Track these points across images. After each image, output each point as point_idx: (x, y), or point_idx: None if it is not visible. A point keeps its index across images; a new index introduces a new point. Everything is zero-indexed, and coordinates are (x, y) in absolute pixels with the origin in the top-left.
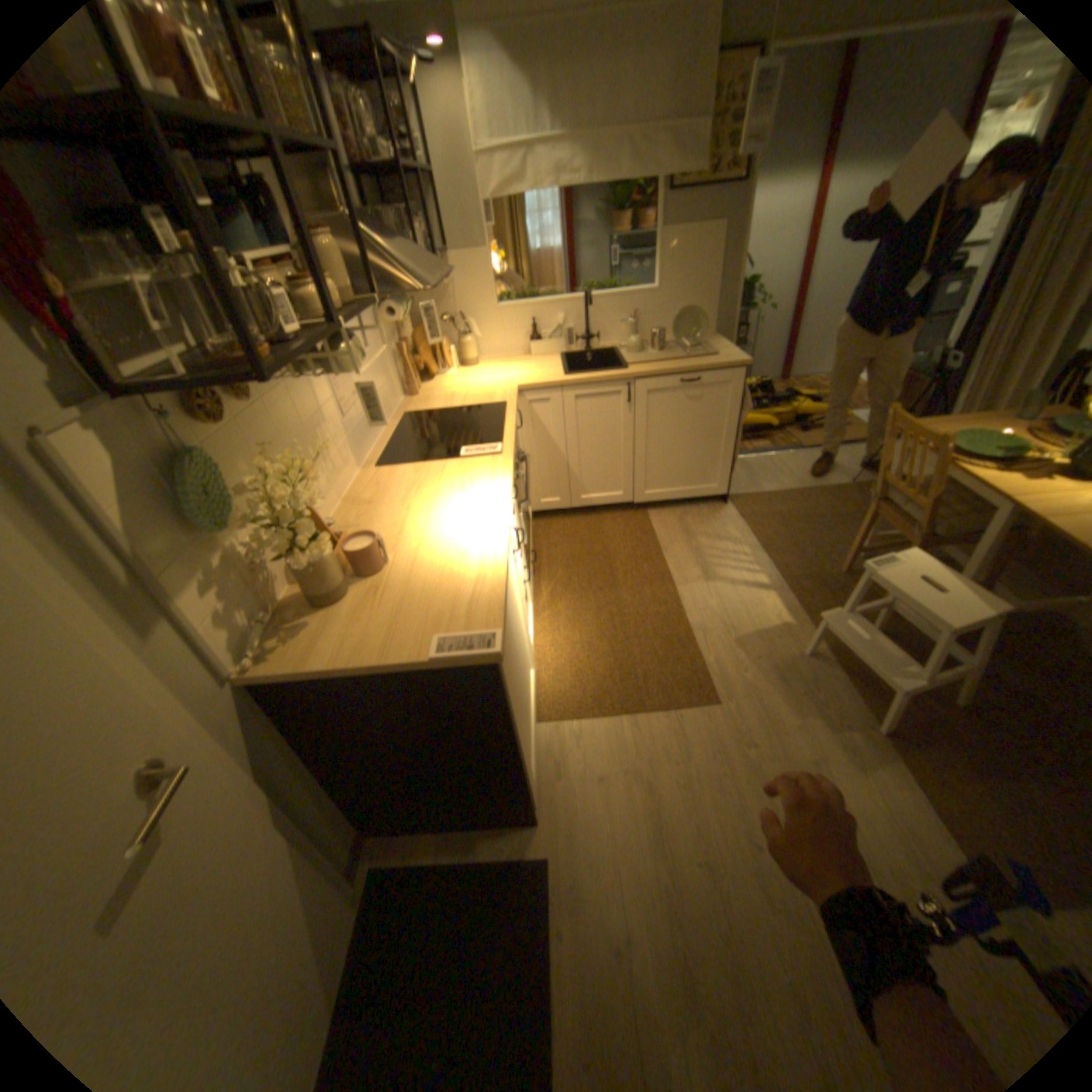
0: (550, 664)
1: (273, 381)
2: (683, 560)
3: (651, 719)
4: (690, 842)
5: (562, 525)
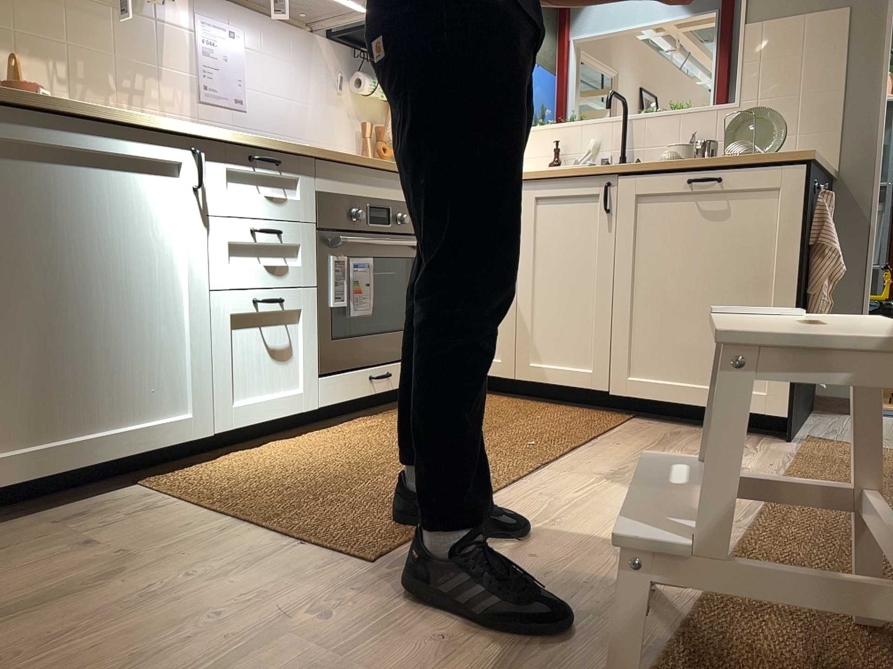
0: (252, 458)
1: (101, 1)
2: (602, 454)
3: (248, 529)
4: (25, 639)
5: (494, 400)
